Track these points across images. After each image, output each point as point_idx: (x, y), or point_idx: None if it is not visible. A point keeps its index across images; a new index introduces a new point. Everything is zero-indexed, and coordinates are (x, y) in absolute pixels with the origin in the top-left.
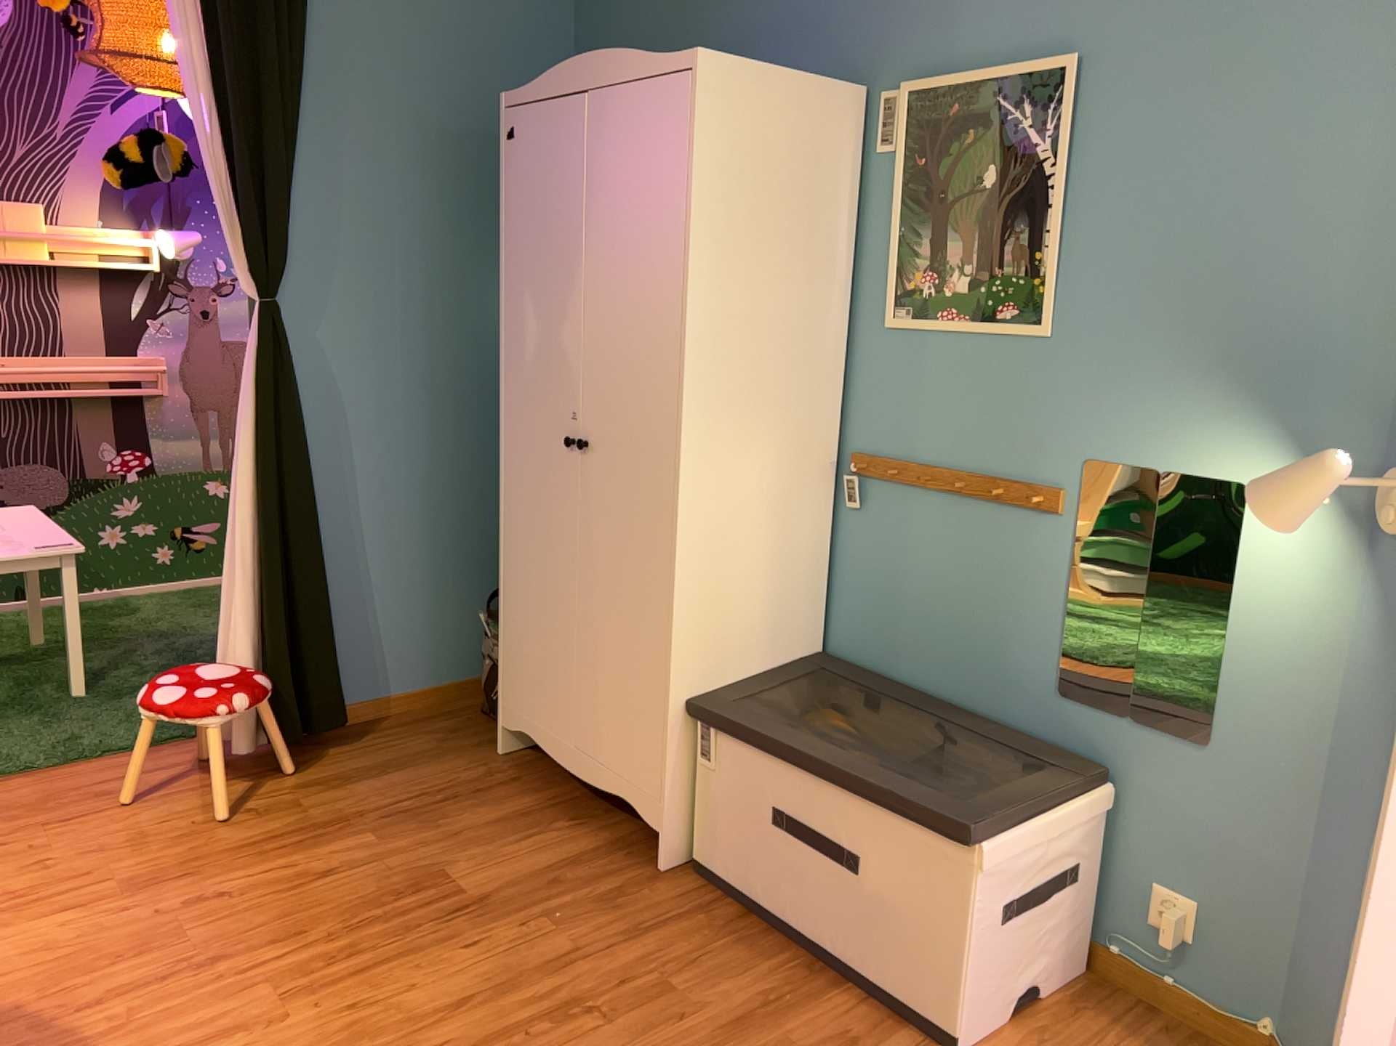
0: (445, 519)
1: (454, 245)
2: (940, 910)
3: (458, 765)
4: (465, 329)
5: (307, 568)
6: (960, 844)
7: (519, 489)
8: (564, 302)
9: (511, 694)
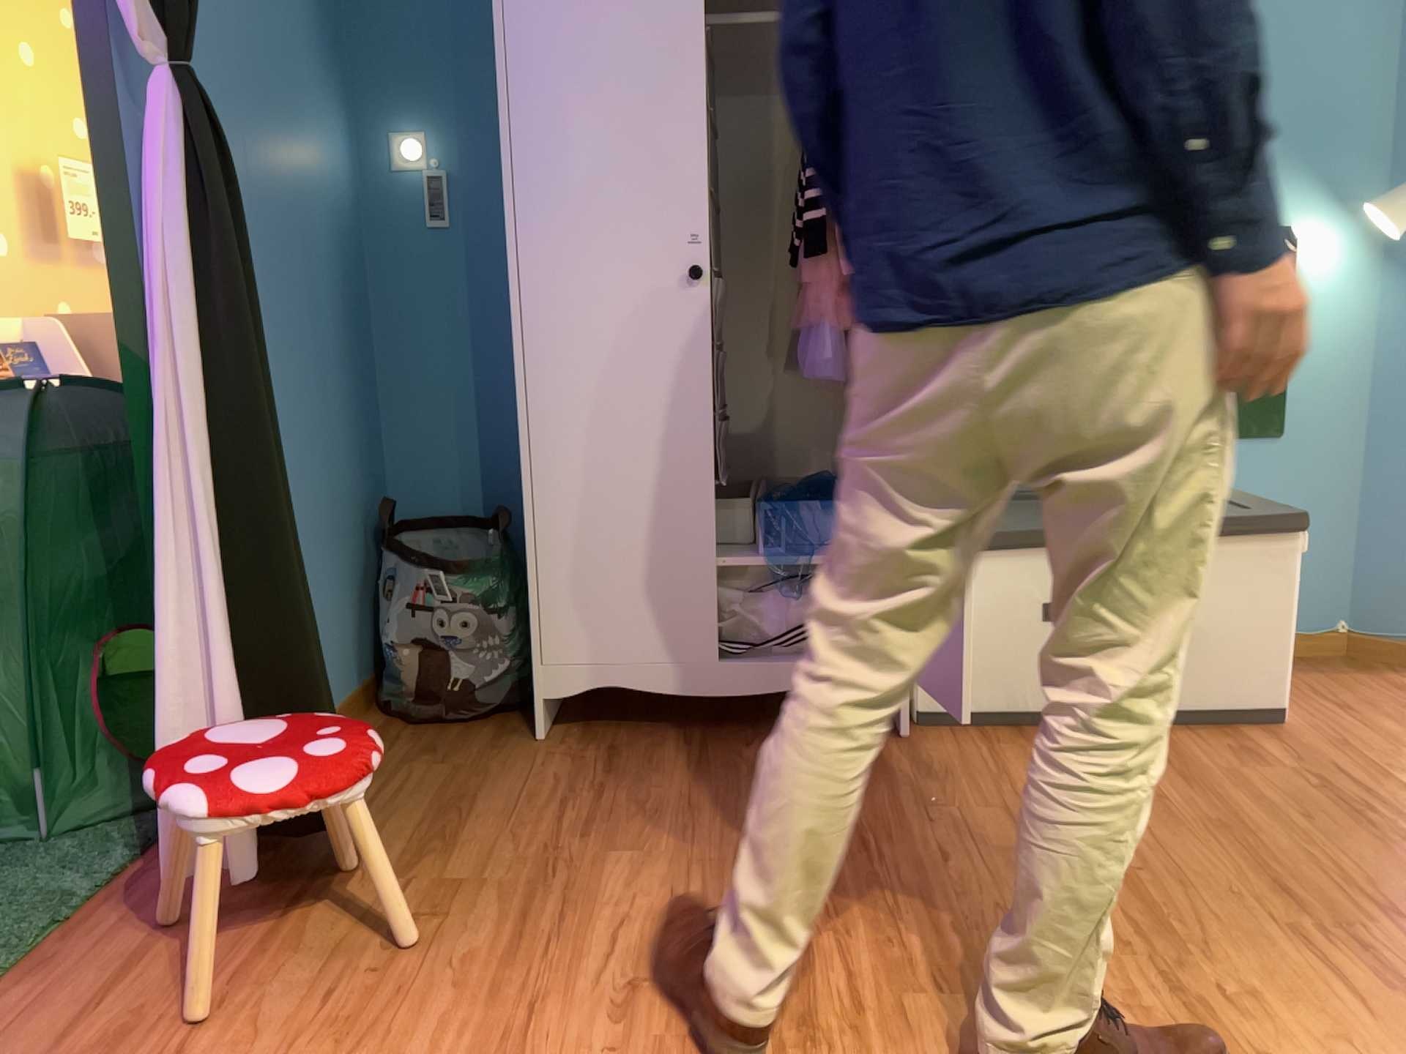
0: (314, 460)
1: (279, 40)
2: (1263, 606)
3: (526, 765)
4: (299, 171)
5: (292, 531)
6: (1287, 535)
7: (568, 359)
8: (664, 91)
9: (568, 646)
